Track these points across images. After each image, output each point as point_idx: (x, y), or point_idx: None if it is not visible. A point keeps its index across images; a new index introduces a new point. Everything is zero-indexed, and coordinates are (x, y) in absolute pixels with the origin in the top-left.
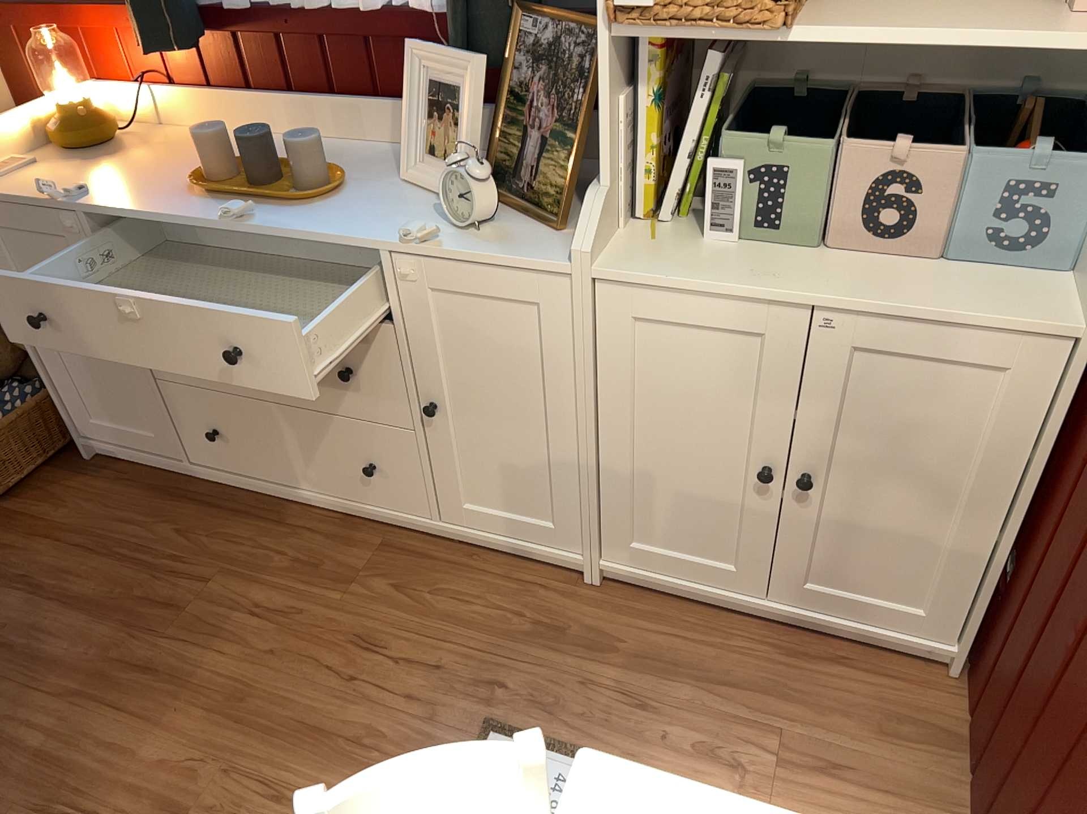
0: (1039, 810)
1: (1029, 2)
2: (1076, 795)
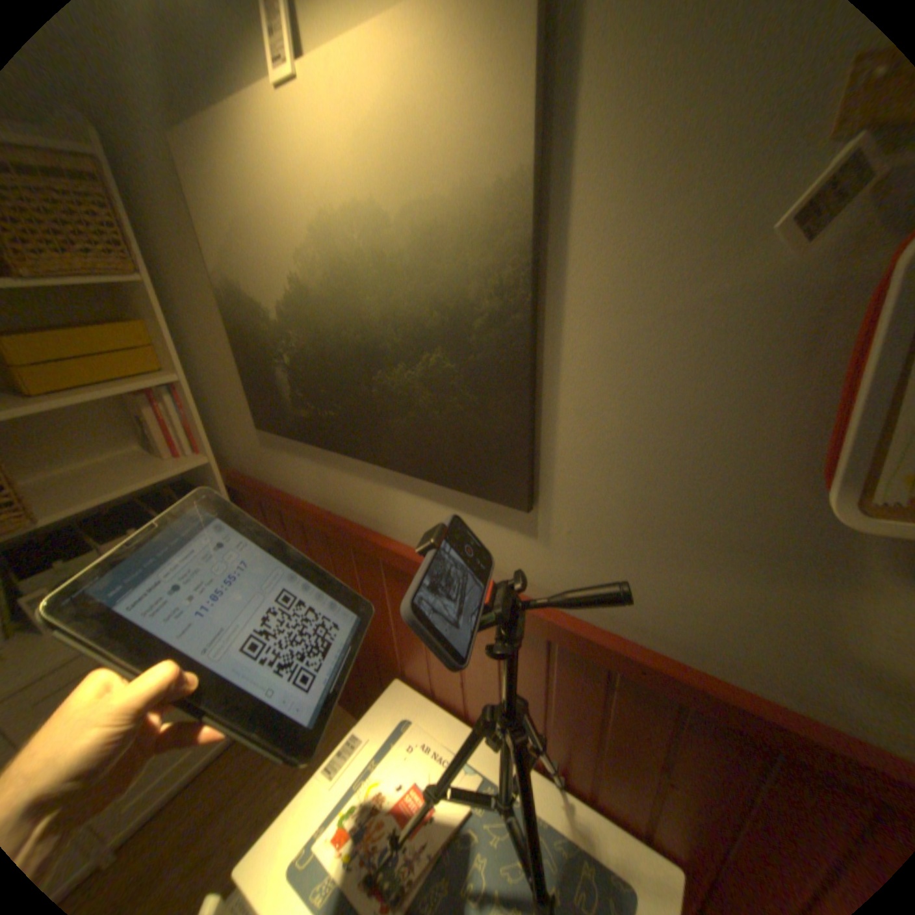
0: (360, 686)
1: (141, 464)
2: (364, 670)
